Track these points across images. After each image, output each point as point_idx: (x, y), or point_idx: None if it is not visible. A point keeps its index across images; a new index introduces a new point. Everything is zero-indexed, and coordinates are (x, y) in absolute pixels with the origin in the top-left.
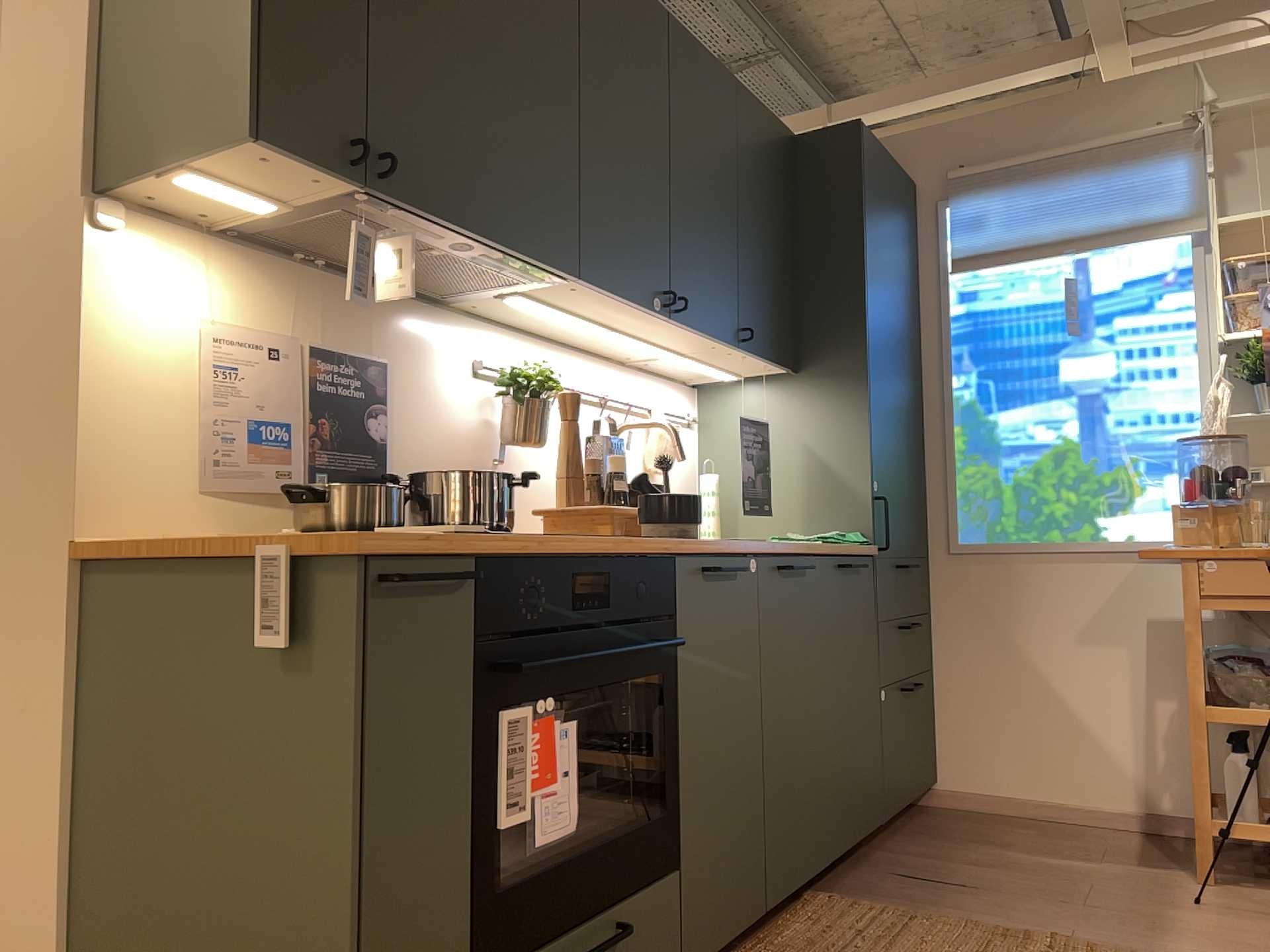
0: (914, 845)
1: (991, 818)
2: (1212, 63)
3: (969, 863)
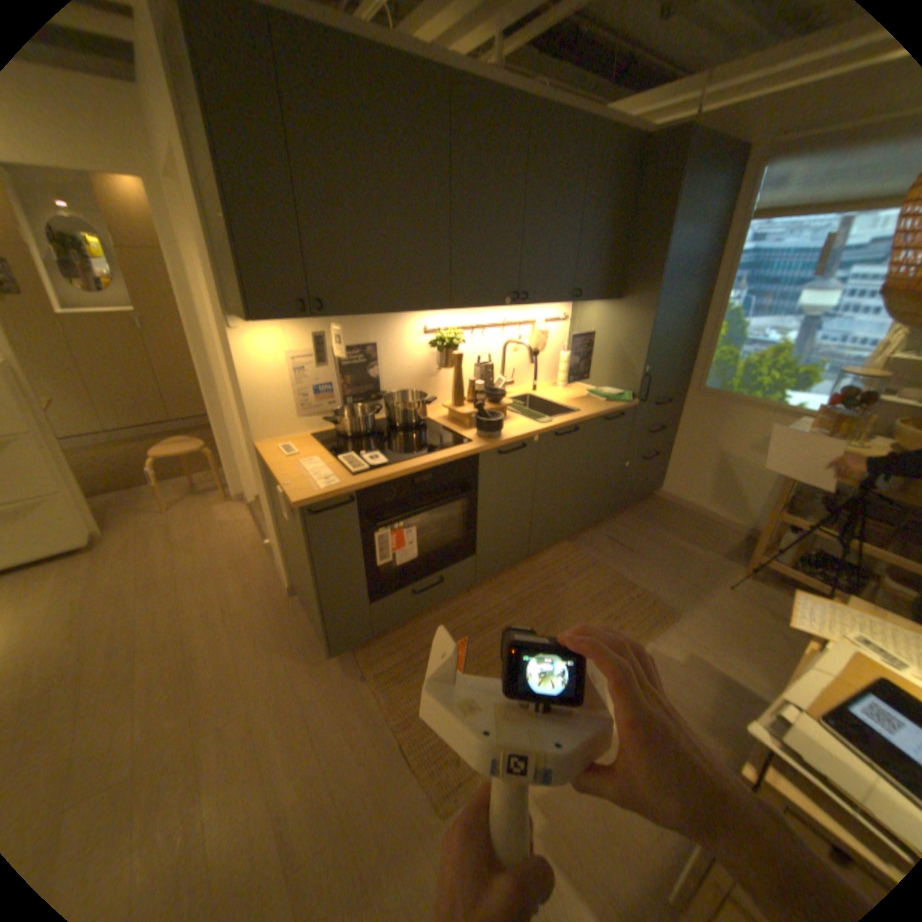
0: (627, 520)
1: (677, 511)
2: None
3: (644, 537)
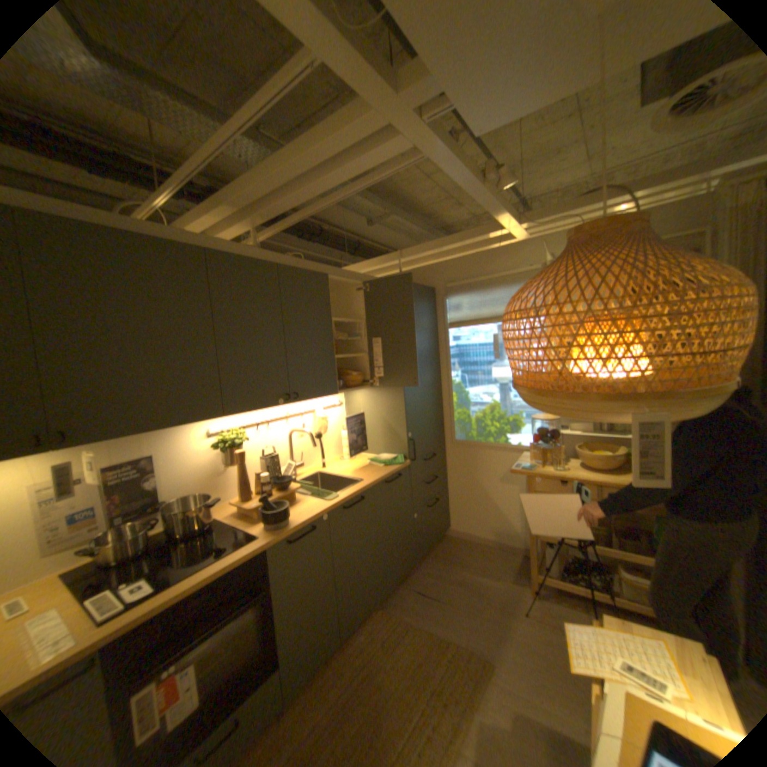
0: (430, 568)
1: (467, 546)
2: (557, 234)
3: (446, 583)
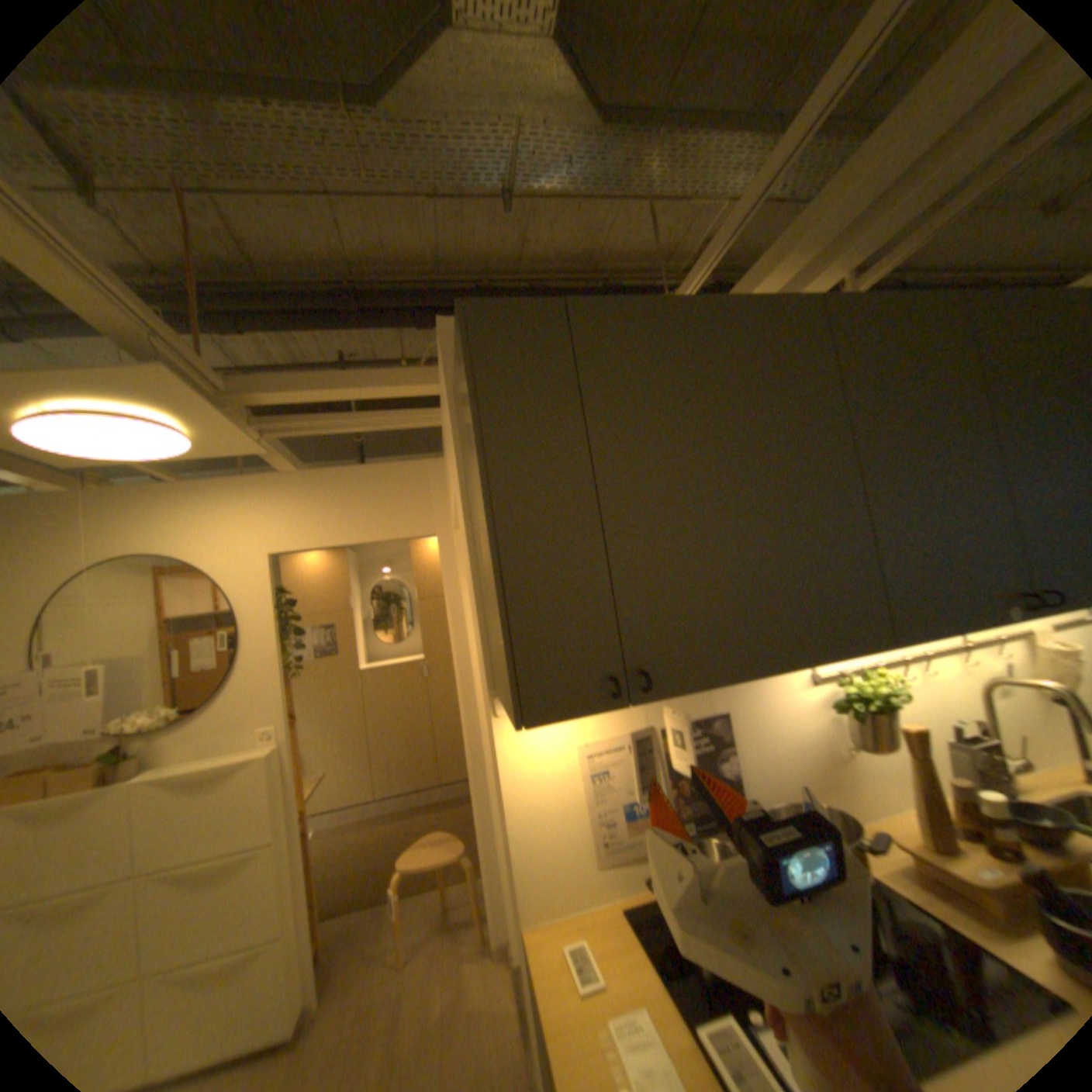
0: None
1: None
2: None
3: None
